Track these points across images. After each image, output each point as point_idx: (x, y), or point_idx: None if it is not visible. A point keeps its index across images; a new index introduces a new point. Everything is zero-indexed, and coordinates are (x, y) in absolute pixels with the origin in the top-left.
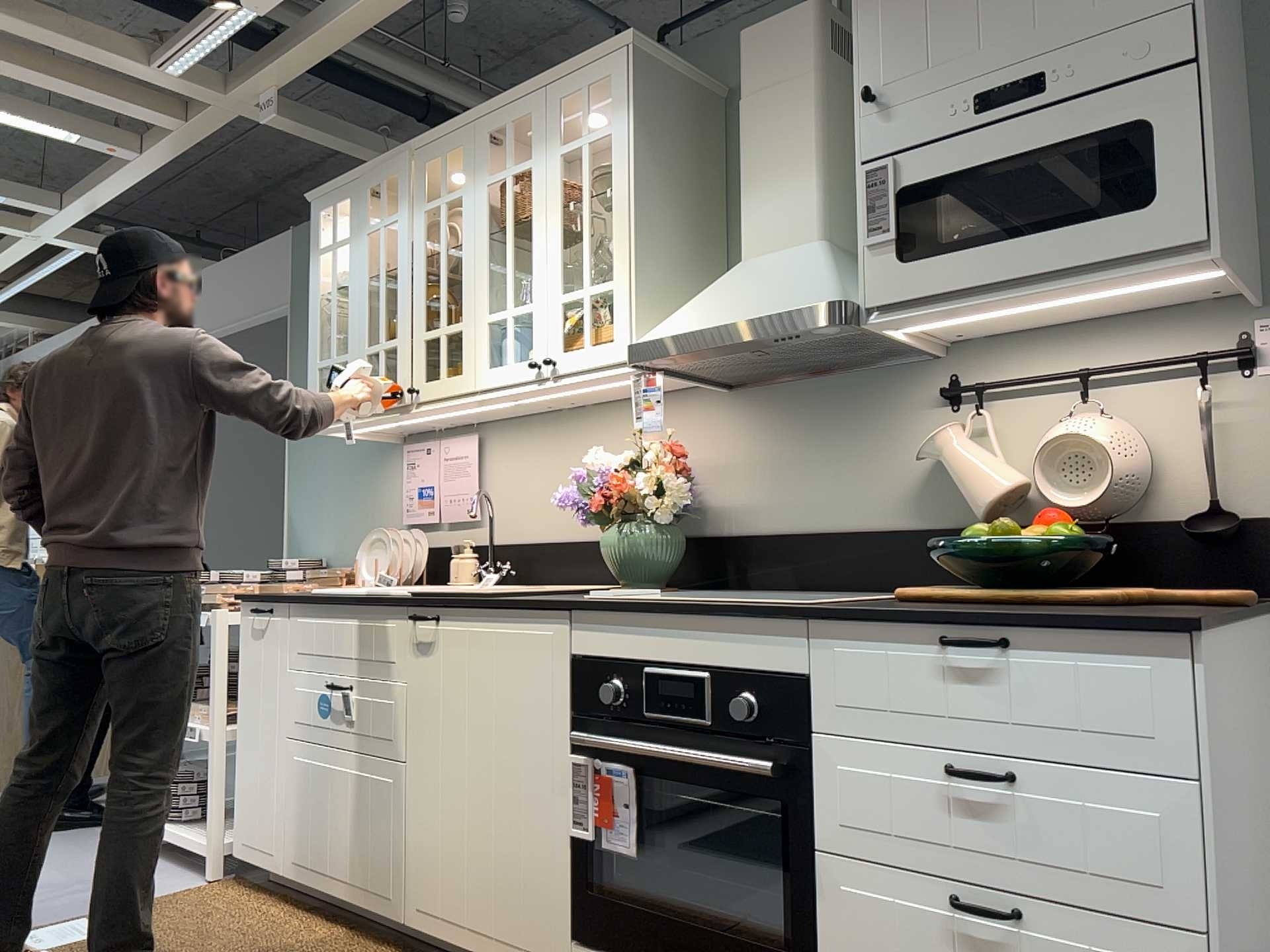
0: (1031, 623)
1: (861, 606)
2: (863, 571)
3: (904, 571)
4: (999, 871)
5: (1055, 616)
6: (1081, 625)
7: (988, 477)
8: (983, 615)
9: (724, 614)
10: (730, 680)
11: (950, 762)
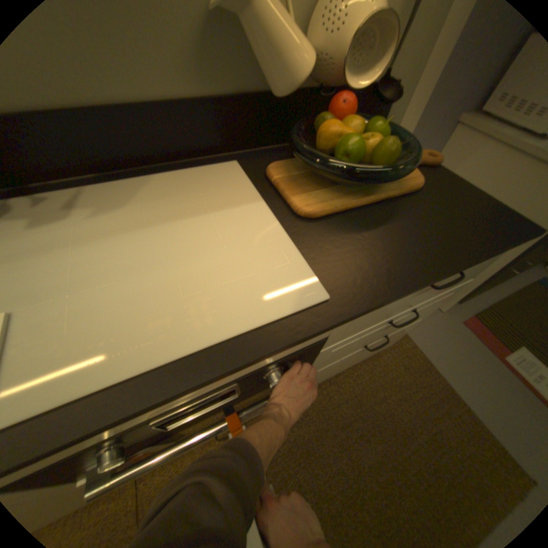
0: (485, 259)
1: (357, 273)
2: (158, 144)
3: (197, 139)
4: (387, 332)
5: (497, 251)
6: (504, 251)
7: (300, 52)
8: (468, 266)
9: (258, 360)
10: (254, 372)
11: (390, 320)
